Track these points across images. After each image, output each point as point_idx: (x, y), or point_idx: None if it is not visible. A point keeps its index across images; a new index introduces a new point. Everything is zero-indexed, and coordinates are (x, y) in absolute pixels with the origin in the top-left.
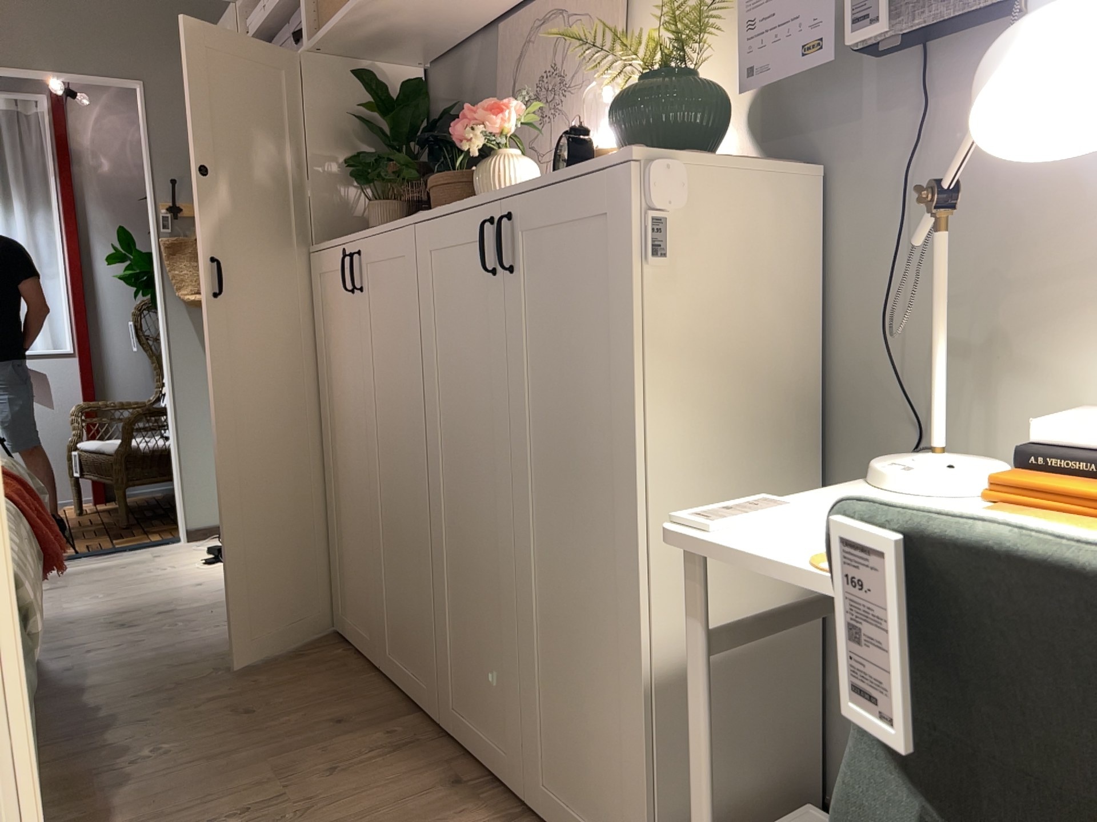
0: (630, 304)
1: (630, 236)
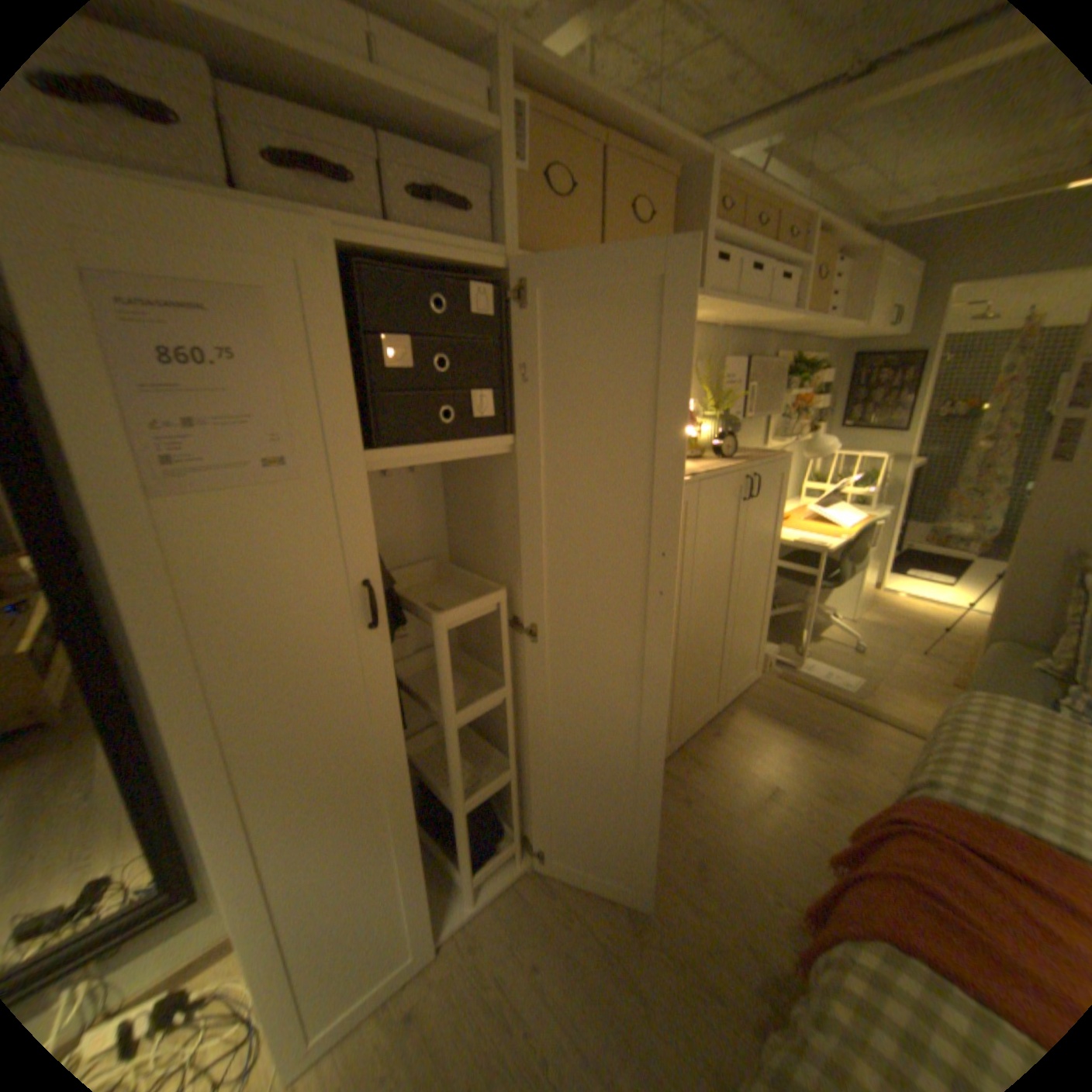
0: (784, 500)
1: (787, 479)
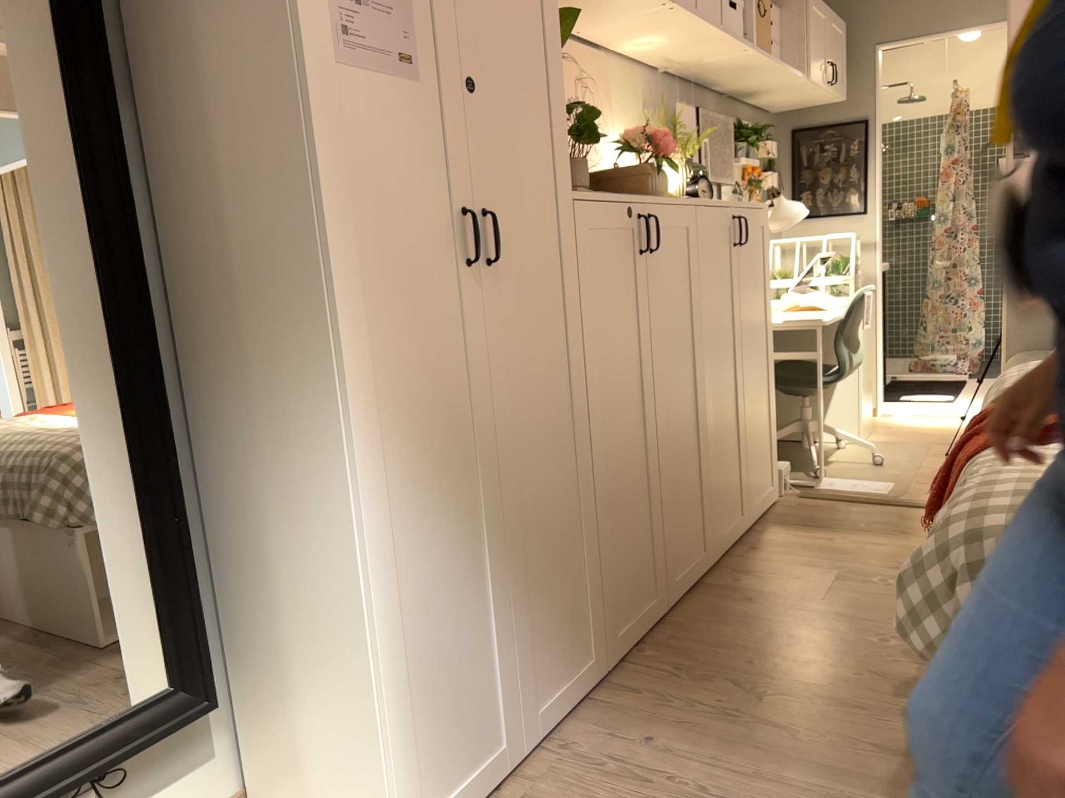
0: (769, 260)
1: (768, 234)
